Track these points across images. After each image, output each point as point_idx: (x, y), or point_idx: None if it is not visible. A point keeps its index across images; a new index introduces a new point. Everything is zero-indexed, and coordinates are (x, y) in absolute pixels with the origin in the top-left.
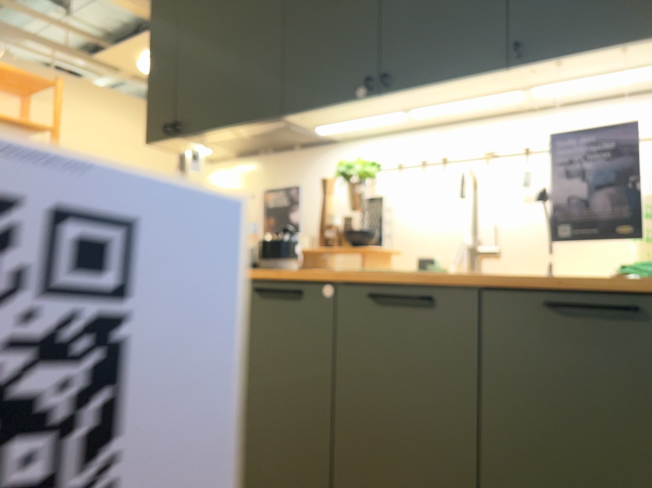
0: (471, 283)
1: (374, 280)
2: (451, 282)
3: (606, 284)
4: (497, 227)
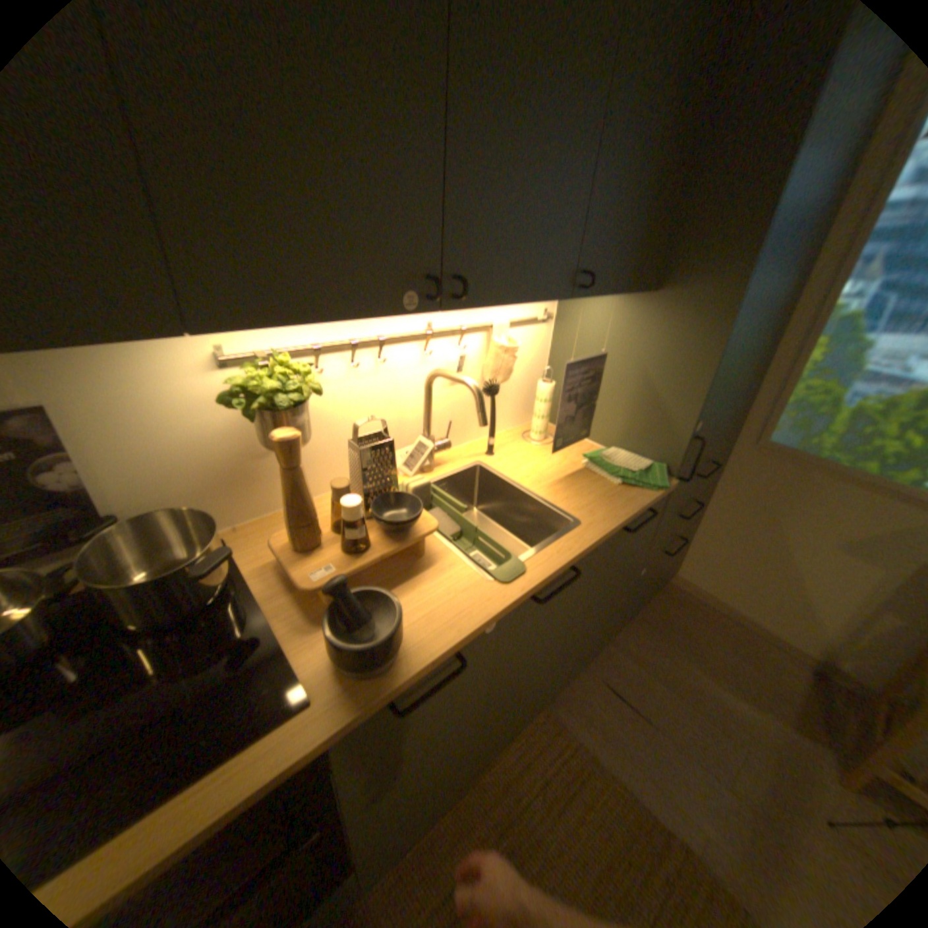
0: (601, 542)
1: (540, 587)
2: (590, 550)
3: (640, 501)
4: (452, 423)
